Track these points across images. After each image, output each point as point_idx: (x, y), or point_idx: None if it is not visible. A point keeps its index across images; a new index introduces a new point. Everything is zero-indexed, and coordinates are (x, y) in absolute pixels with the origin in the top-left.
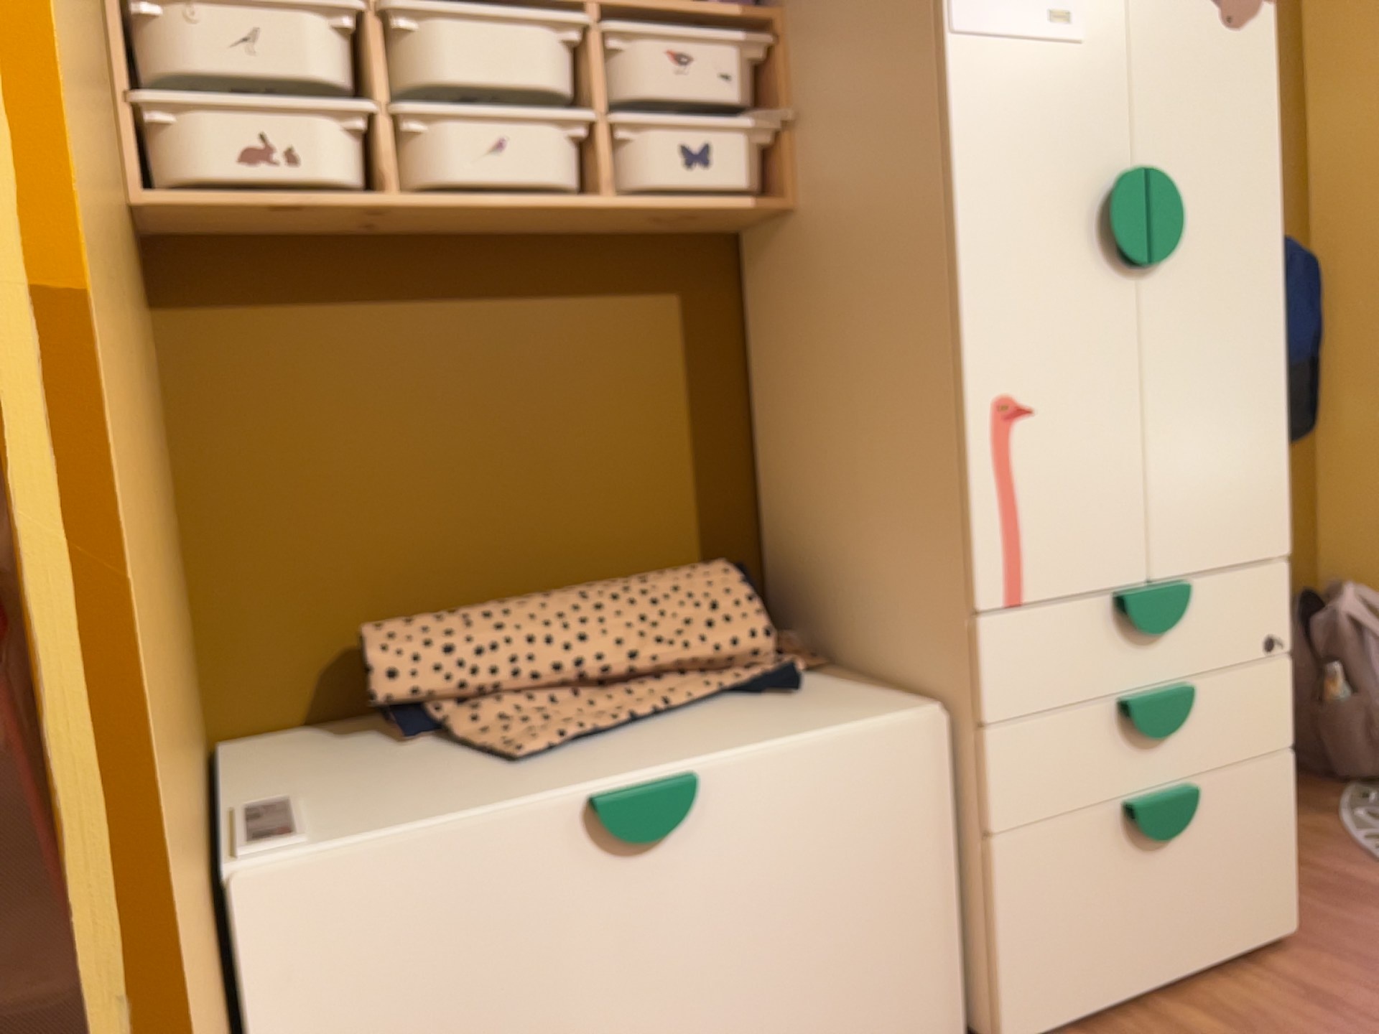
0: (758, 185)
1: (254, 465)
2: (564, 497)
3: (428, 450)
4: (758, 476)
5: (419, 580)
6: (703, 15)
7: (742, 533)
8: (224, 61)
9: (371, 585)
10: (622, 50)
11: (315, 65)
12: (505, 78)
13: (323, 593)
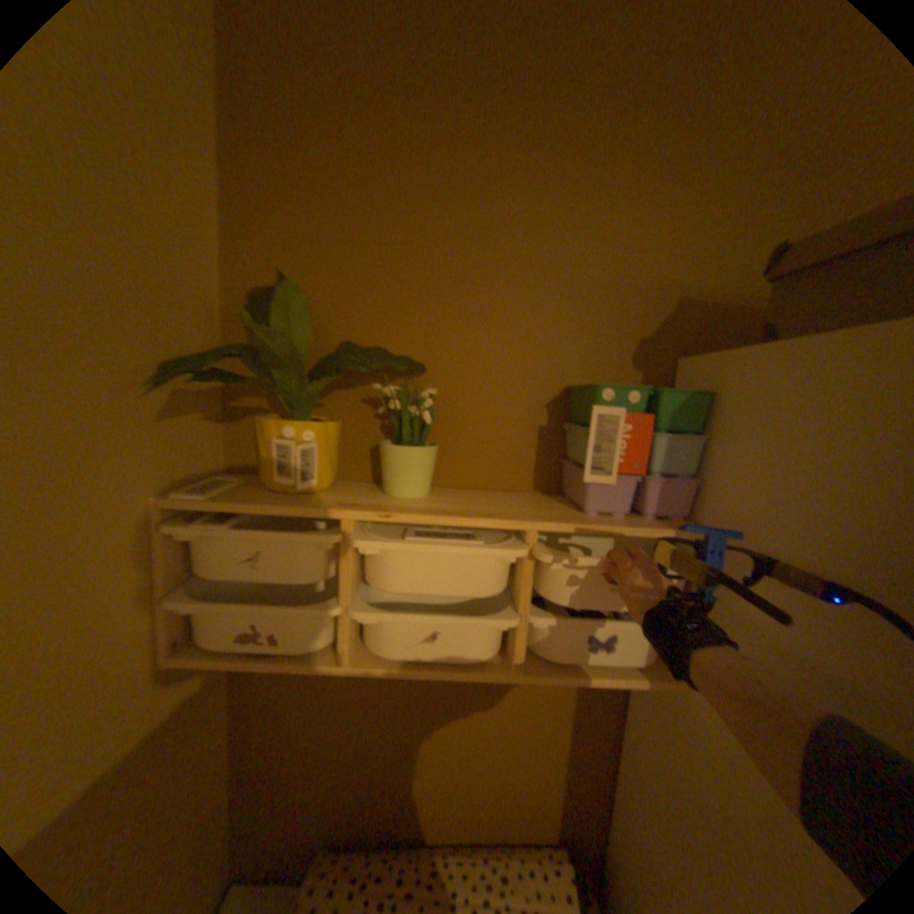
0: (656, 661)
1: (276, 736)
2: (467, 781)
3: (382, 741)
4: (613, 790)
5: (364, 812)
6: (635, 530)
7: (592, 821)
8: (235, 571)
9: (334, 811)
10: (553, 563)
11: (300, 574)
12: (447, 583)
13: (305, 810)
